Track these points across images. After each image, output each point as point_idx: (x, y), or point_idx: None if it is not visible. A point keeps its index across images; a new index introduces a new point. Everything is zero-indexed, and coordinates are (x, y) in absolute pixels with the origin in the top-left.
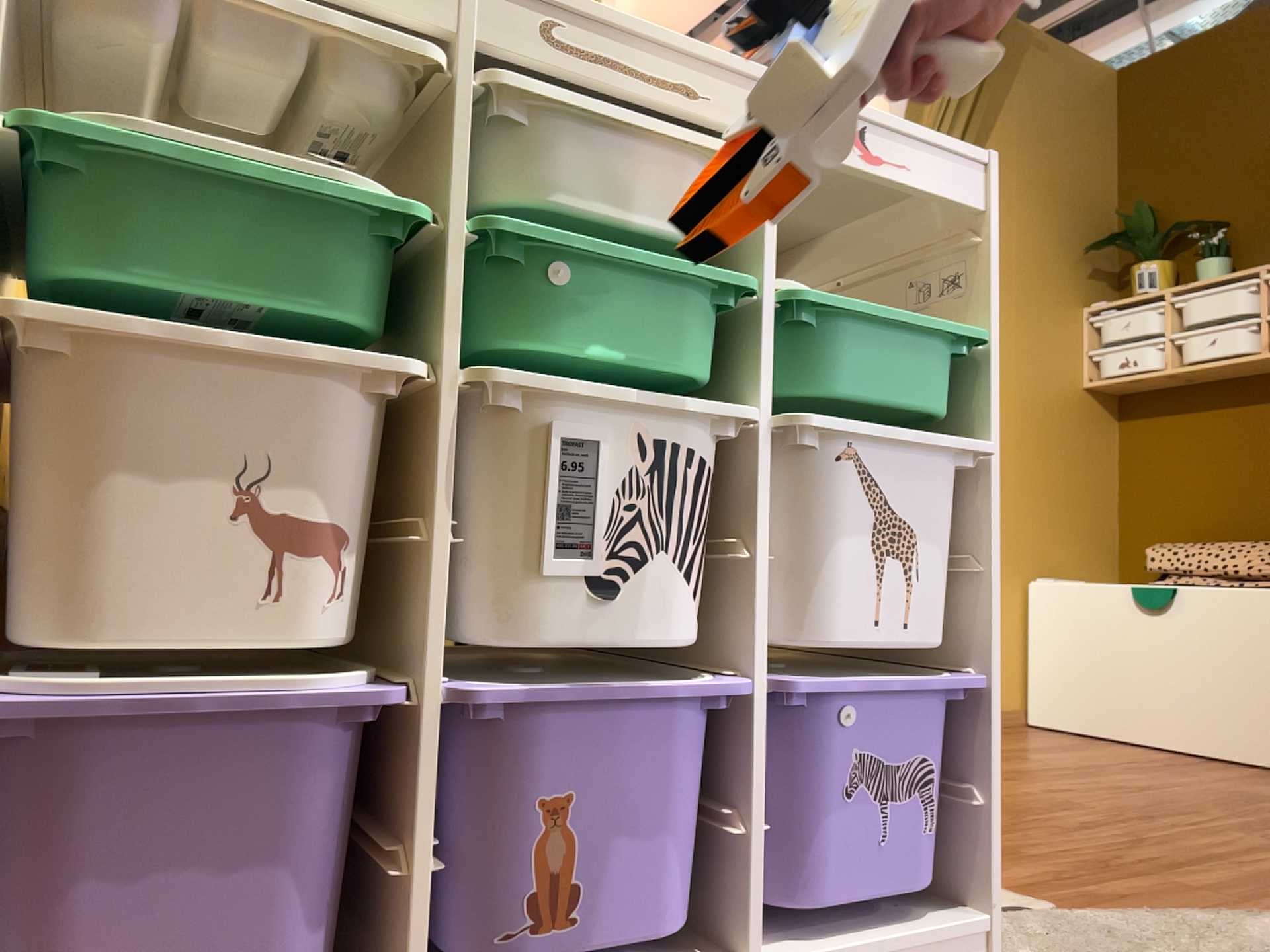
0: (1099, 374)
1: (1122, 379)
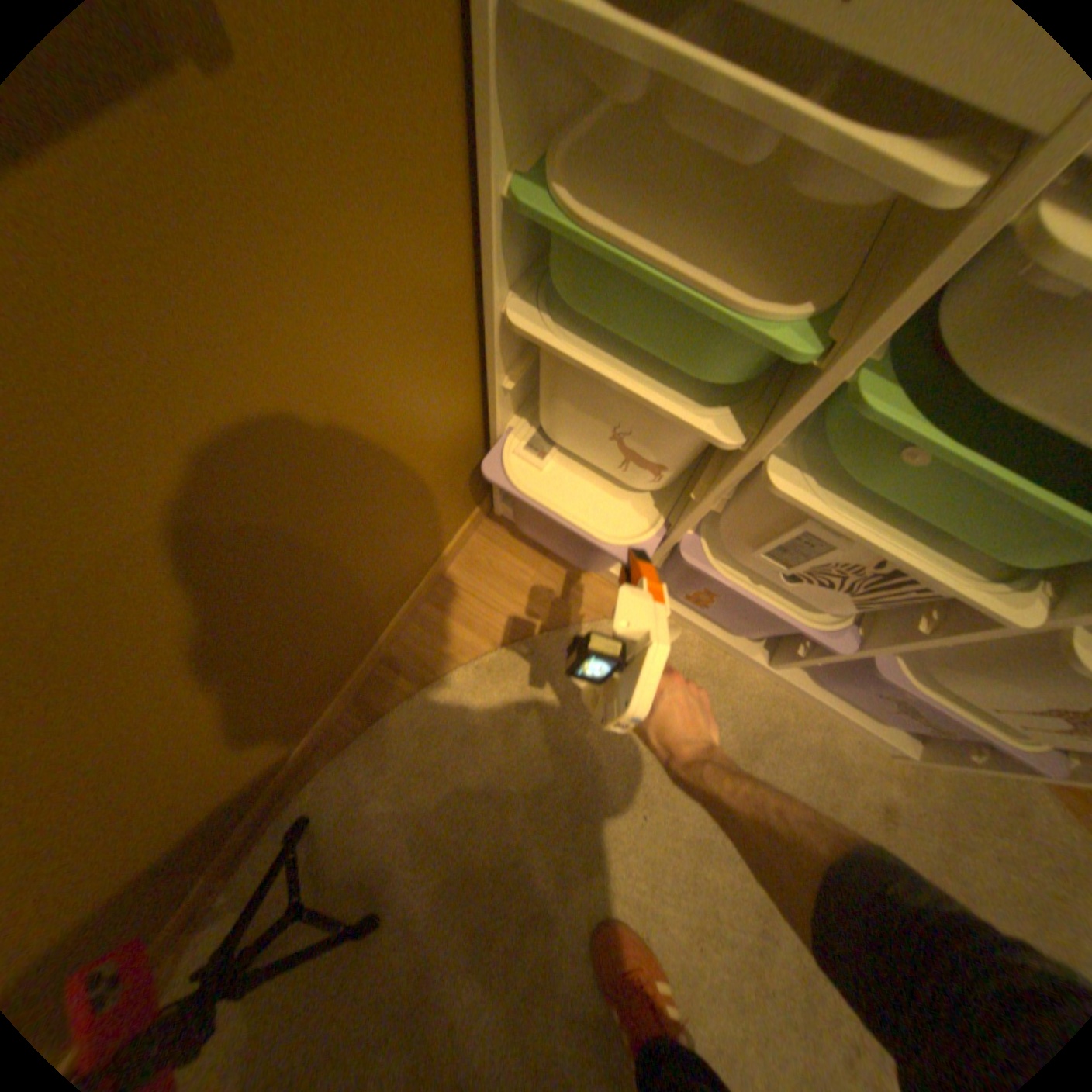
0: None
1: None
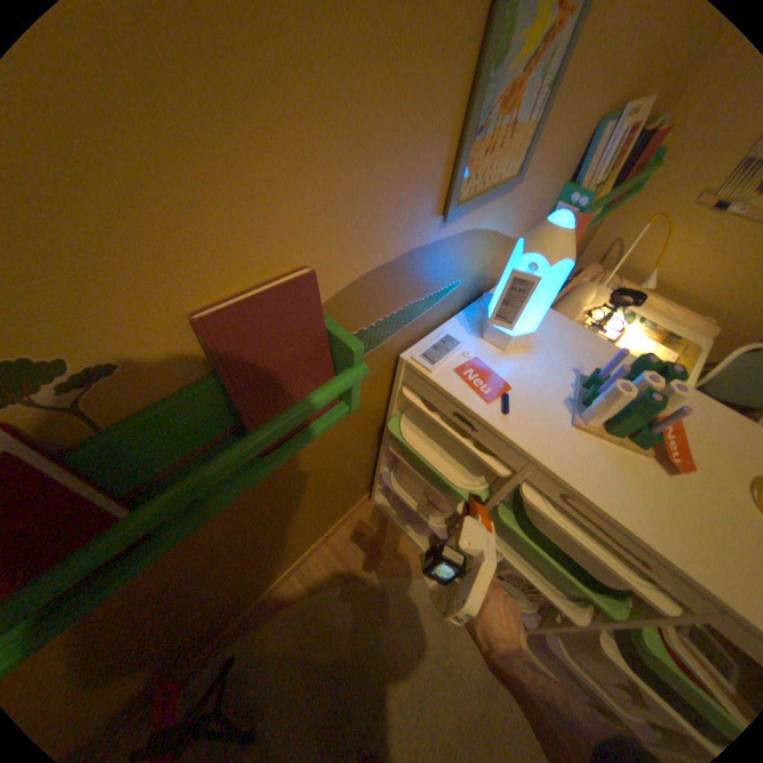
0: None
1: None
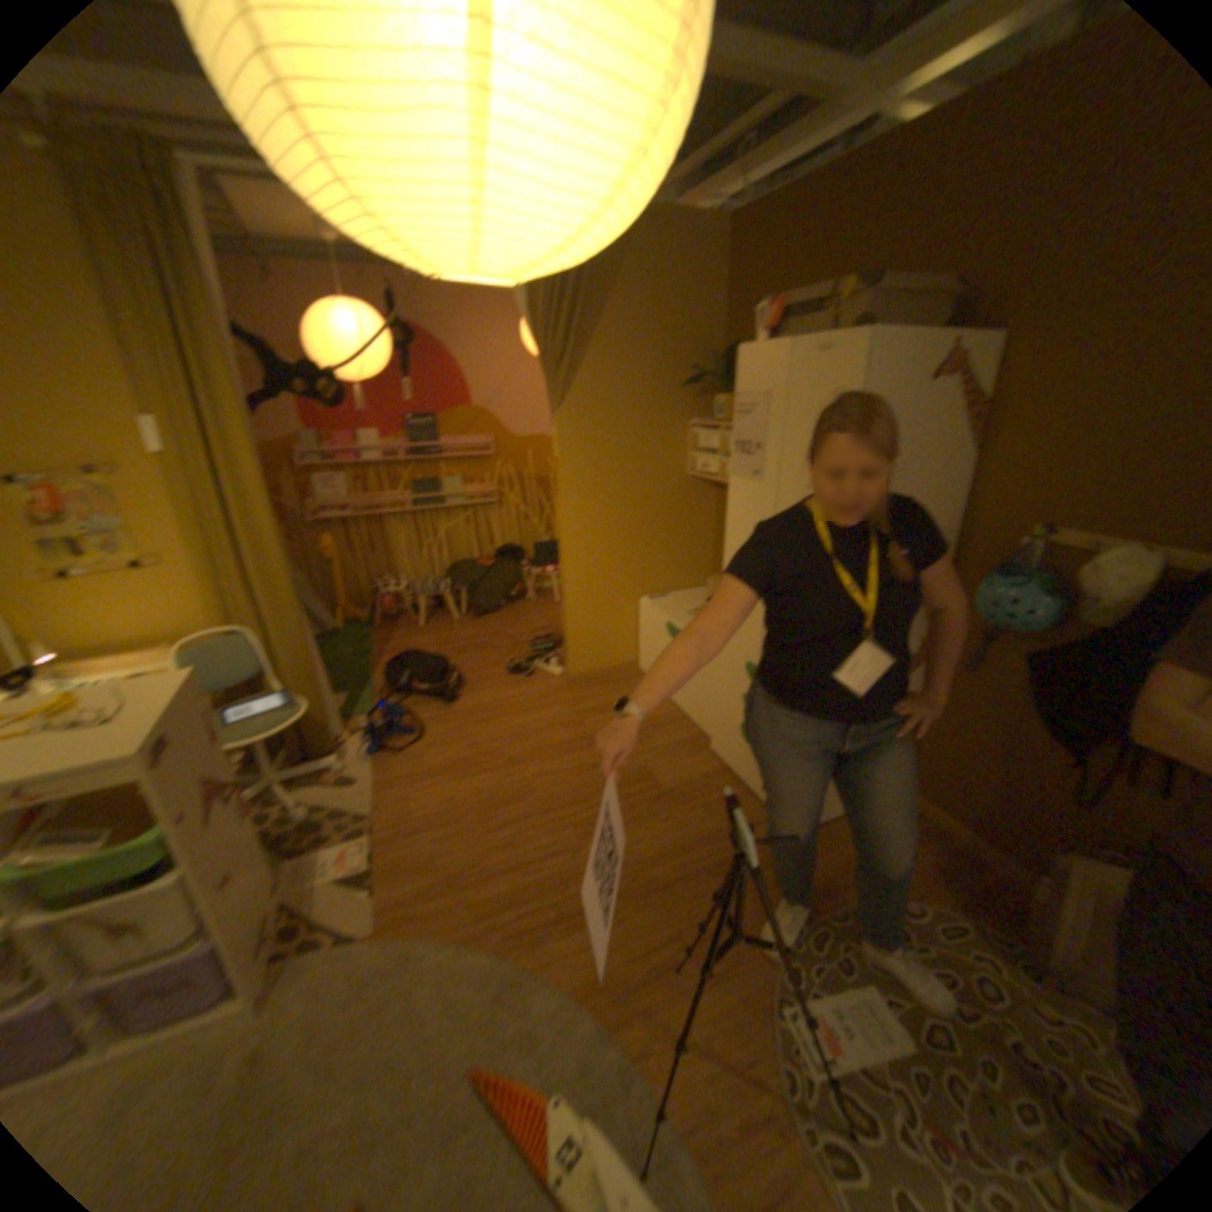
0: (698, 469)
1: (704, 478)
